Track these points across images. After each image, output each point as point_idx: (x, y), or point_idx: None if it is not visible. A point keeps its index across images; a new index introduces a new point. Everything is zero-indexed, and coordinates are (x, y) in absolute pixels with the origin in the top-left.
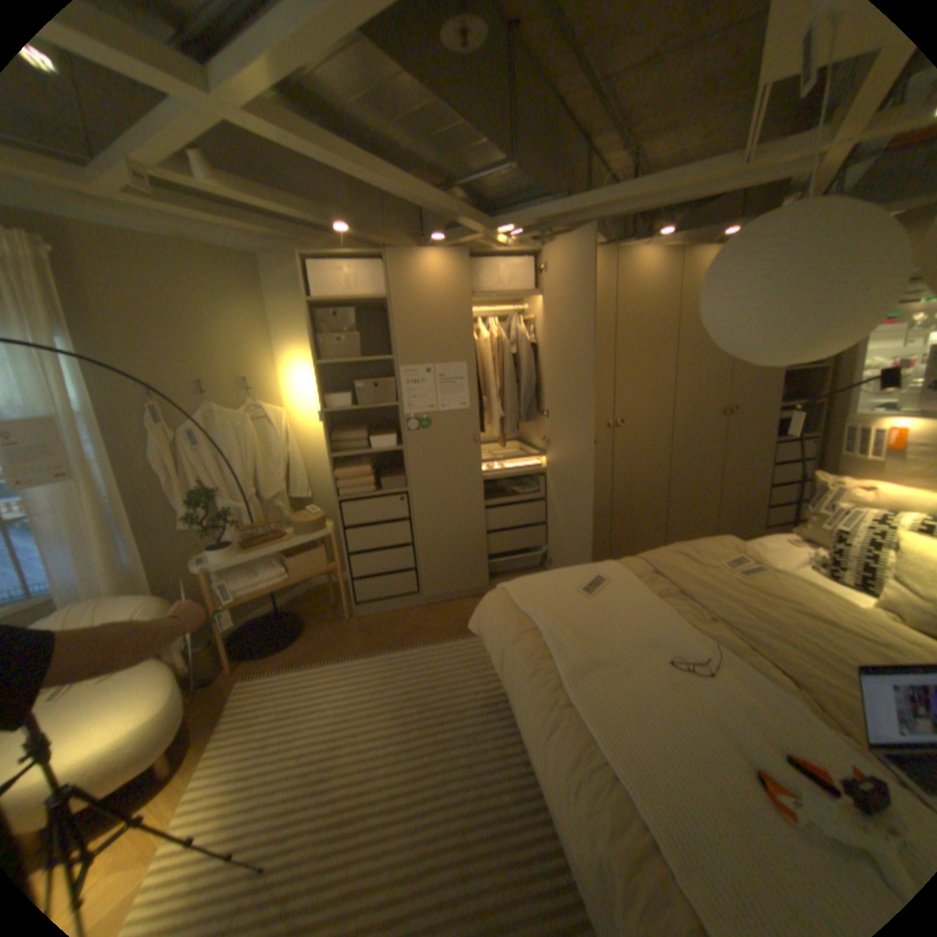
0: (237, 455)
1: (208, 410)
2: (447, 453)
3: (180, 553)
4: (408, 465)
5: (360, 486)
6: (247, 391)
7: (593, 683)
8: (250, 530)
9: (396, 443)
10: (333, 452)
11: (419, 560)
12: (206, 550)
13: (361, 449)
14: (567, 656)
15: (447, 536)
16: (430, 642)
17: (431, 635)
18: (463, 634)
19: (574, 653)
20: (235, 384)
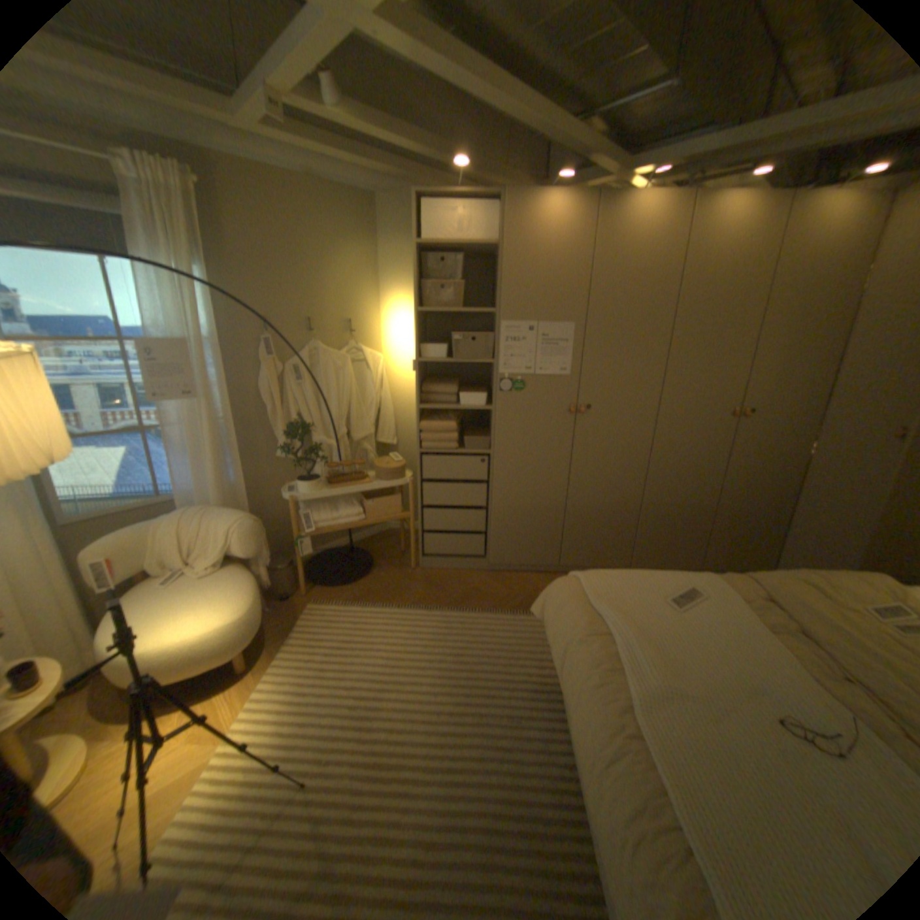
0: (335, 394)
1: (314, 348)
2: (537, 420)
3: (277, 478)
4: (494, 426)
5: (443, 441)
6: (351, 333)
7: (674, 719)
8: (337, 467)
9: (485, 402)
10: (422, 403)
11: (490, 525)
12: (297, 480)
13: (449, 404)
14: (643, 676)
15: (523, 506)
16: (489, 609)
17: (491, 602)
18: (524, 609)
19: (654, 675)
20: (341, 325)
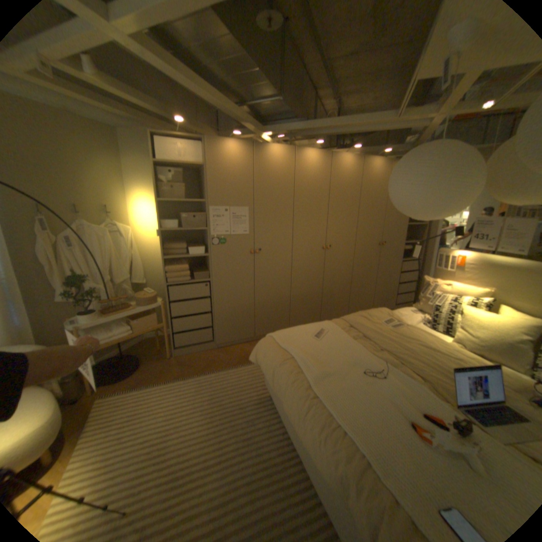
0: (99, 255)
1: (80, 225)
2: (235, 259)
3: (56, 317)
4: (211, 265)
5: (181, 277)
6: (106, 214)
7: (327, 385)
8: (108, 302)
9: (204, 252)
10: (164, 255)
11: (214, 322)
12: (77, 315)
13: (182, 254)
14: (311, 372)
15: (232, 308)
16: (221, 370)
17: (222, 366)
18: (240, 364)
19: (315, 369)
20: (99, 209)
